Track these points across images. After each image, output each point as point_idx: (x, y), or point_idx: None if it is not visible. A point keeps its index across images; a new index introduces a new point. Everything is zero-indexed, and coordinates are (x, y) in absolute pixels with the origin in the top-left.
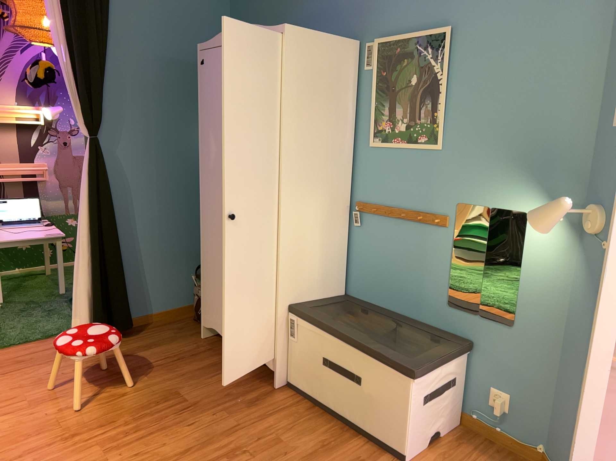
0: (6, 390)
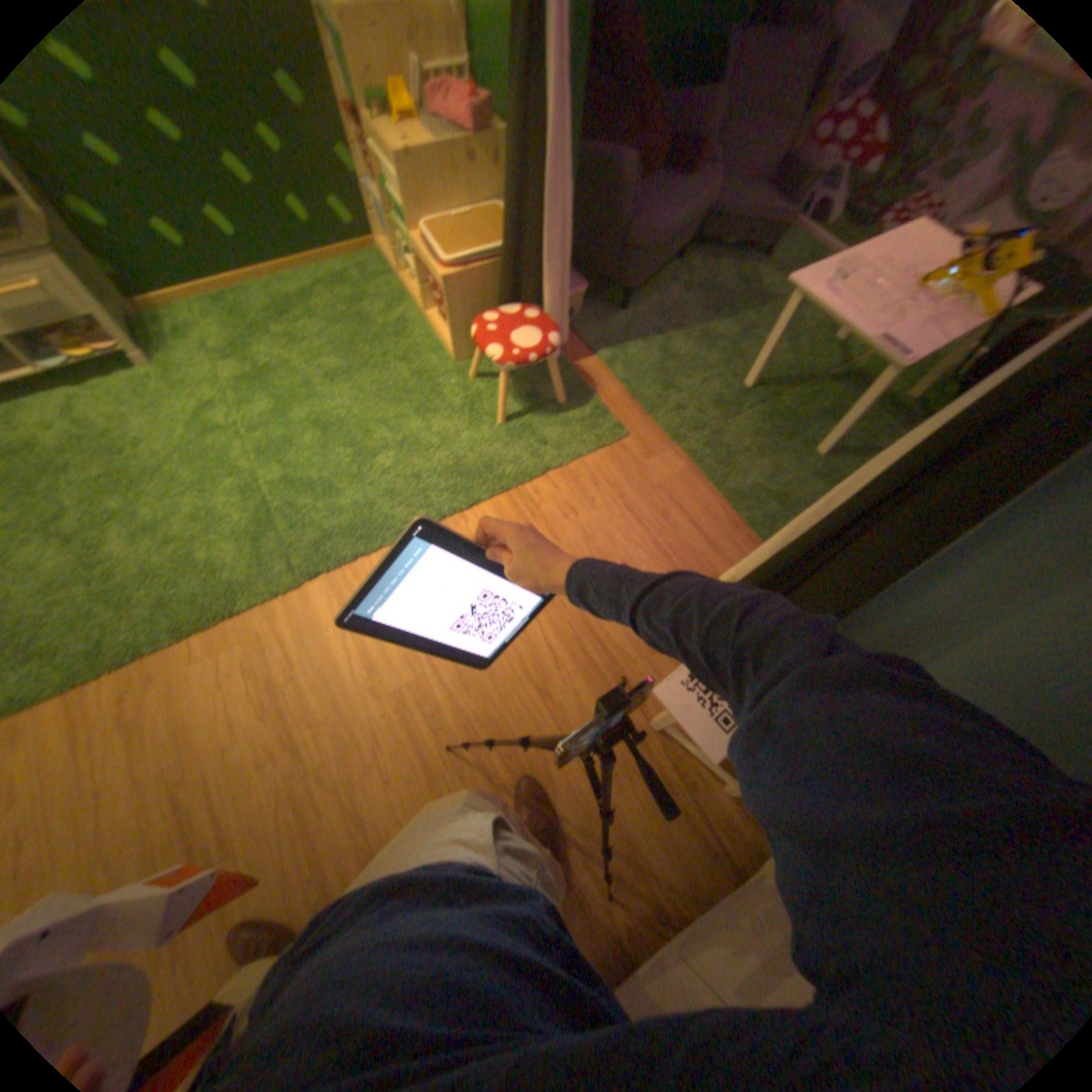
0: (578, 528)
